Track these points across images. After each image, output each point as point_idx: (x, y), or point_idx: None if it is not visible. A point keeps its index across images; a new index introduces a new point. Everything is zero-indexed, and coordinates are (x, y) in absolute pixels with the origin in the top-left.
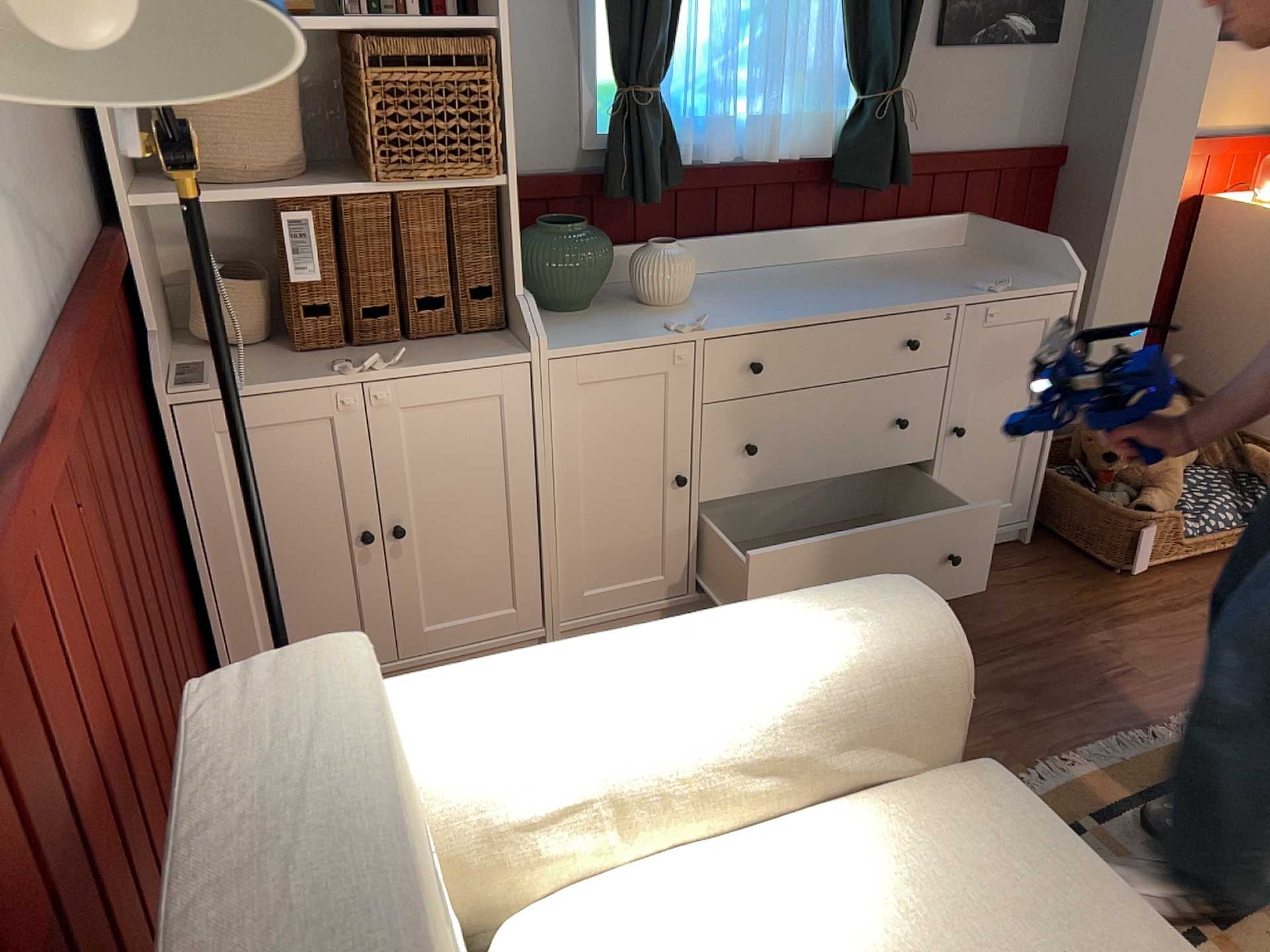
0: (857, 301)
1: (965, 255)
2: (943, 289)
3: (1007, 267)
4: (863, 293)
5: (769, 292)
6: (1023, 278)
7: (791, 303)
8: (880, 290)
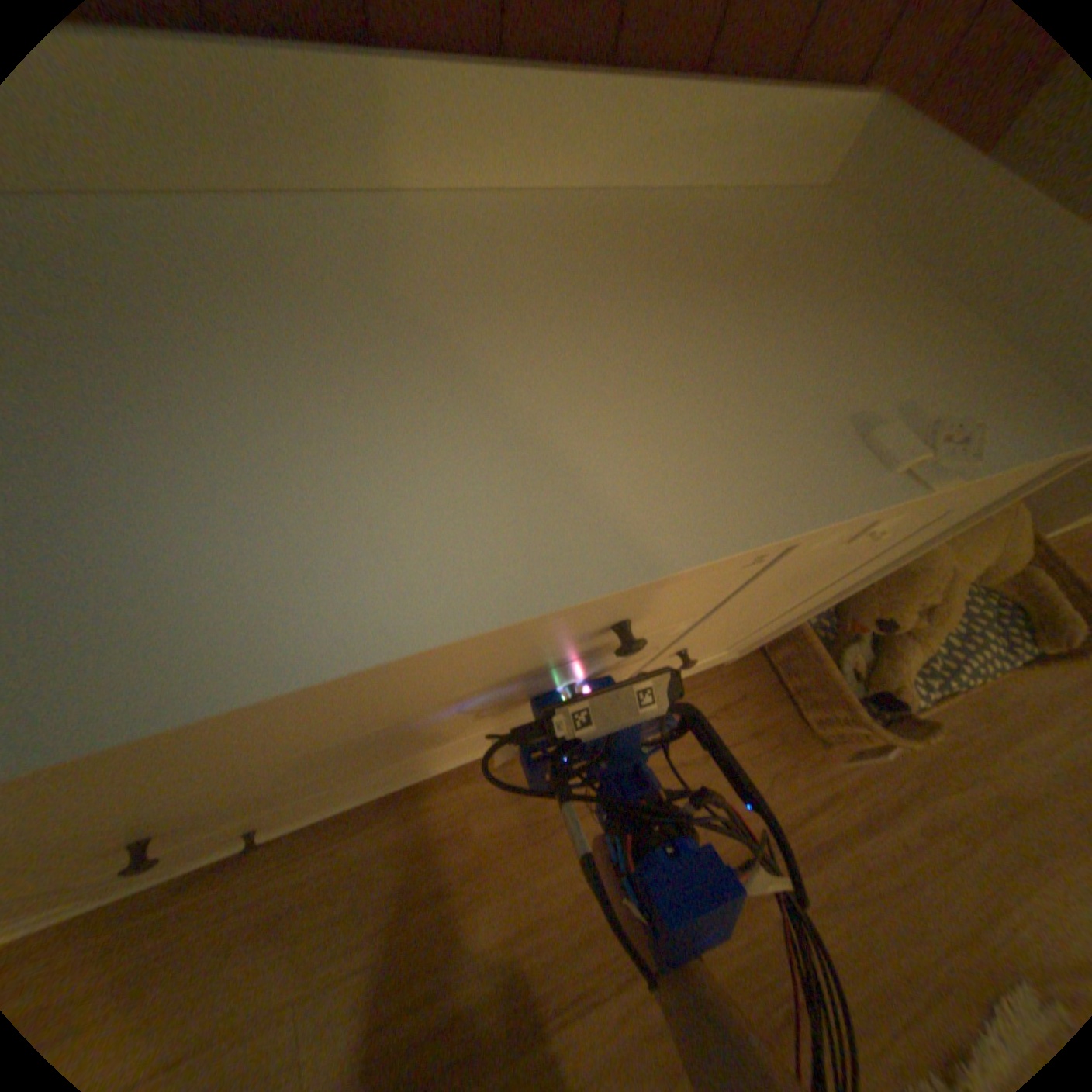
0: (461, 501)
1: (829, 223)
2: (776, 420)
3: (925, 301)
4: (509, 423)
5: (146, 368)
6: (975, 370)
7: (156, 495)
8: (575, 410)
